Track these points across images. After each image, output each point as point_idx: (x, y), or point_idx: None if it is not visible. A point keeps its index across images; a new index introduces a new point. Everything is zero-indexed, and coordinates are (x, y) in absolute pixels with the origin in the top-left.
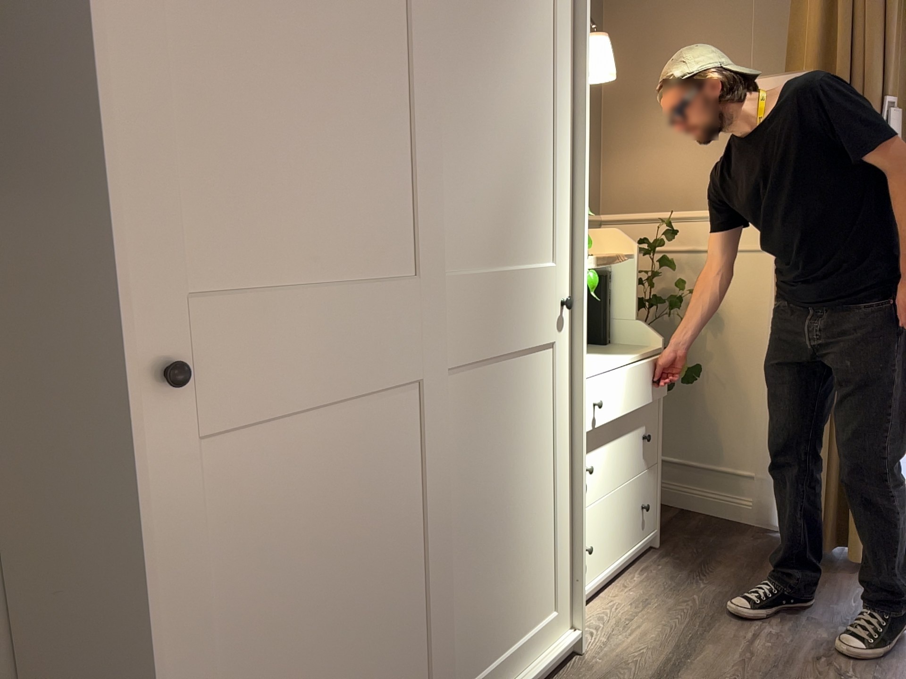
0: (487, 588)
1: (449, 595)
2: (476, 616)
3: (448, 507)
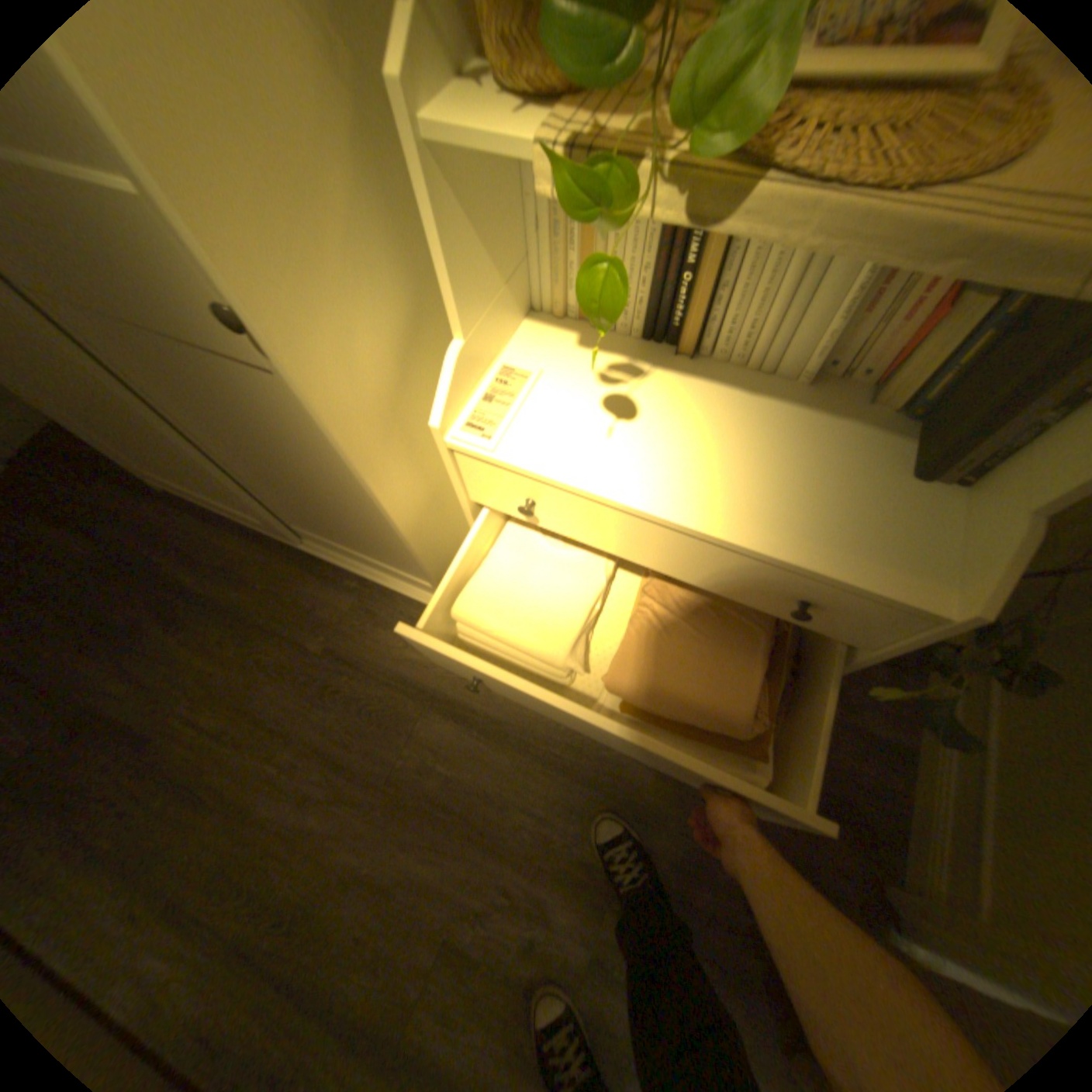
0: (304, 512)
1: (239, 483)
2: (299, 515)
3: (175, 427)
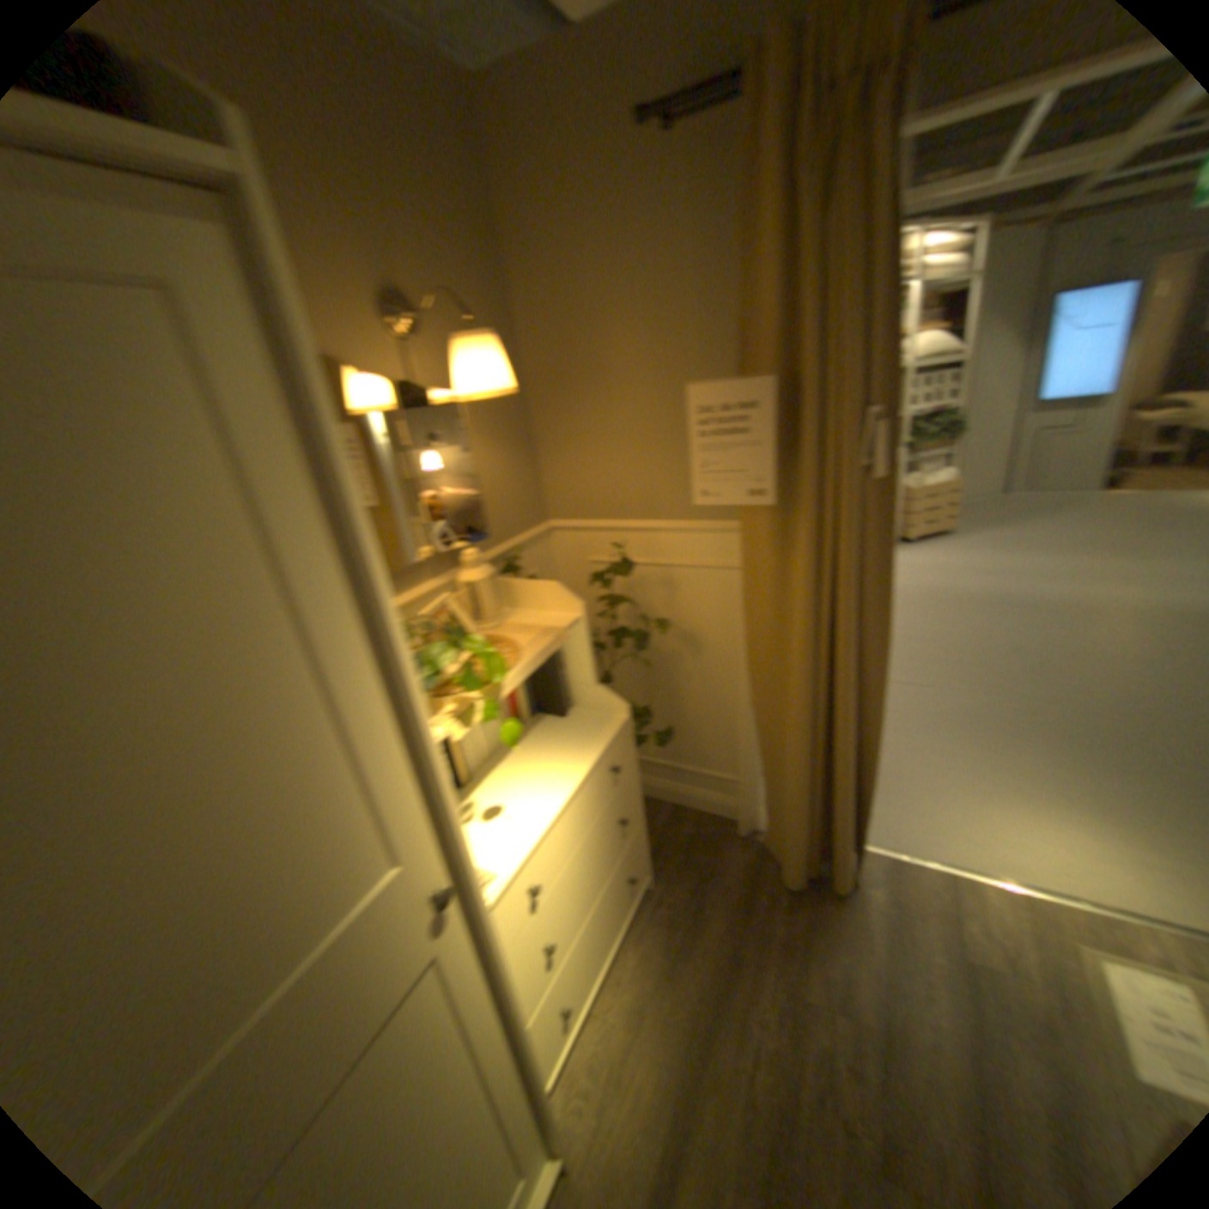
0: None
1: None
2: None
3: None
